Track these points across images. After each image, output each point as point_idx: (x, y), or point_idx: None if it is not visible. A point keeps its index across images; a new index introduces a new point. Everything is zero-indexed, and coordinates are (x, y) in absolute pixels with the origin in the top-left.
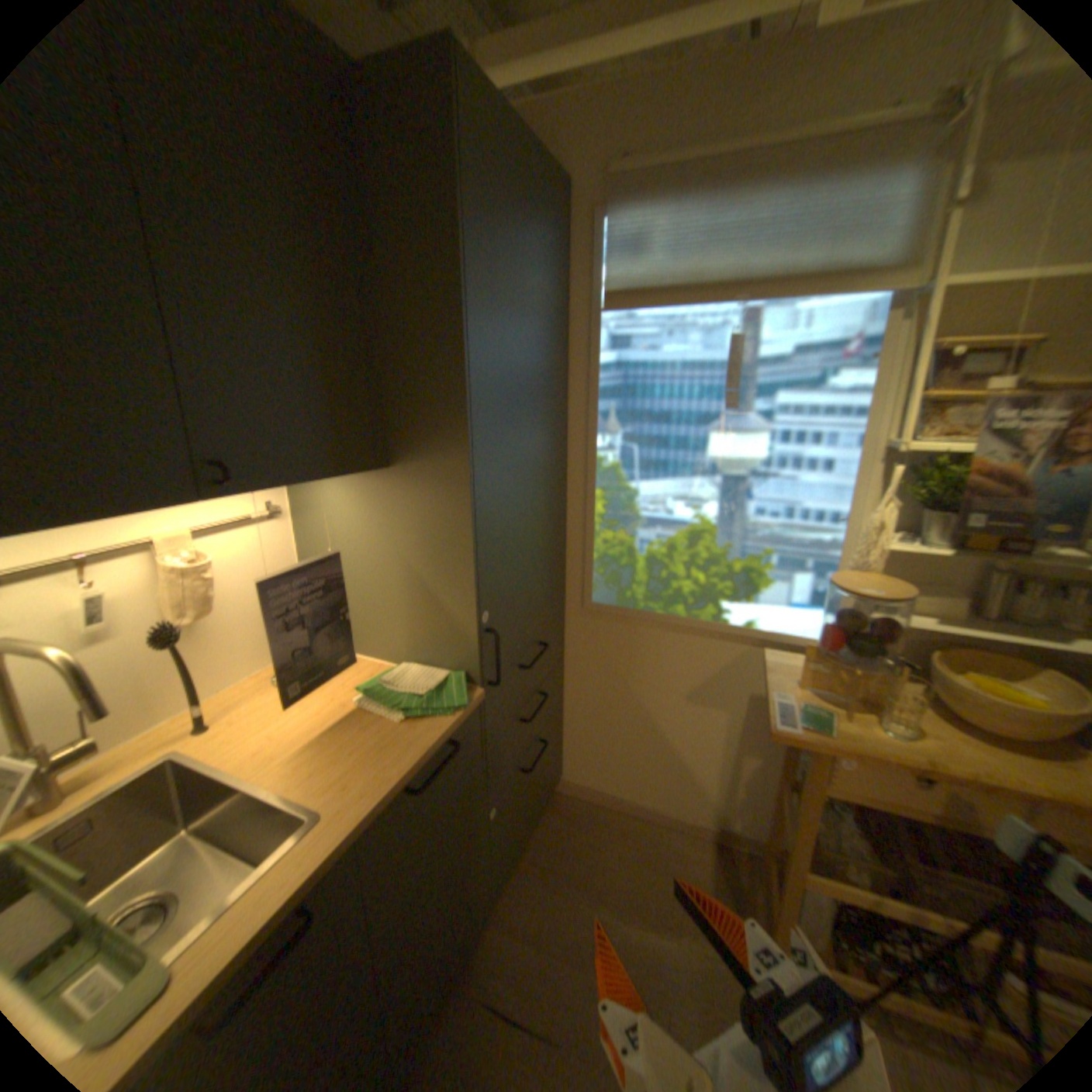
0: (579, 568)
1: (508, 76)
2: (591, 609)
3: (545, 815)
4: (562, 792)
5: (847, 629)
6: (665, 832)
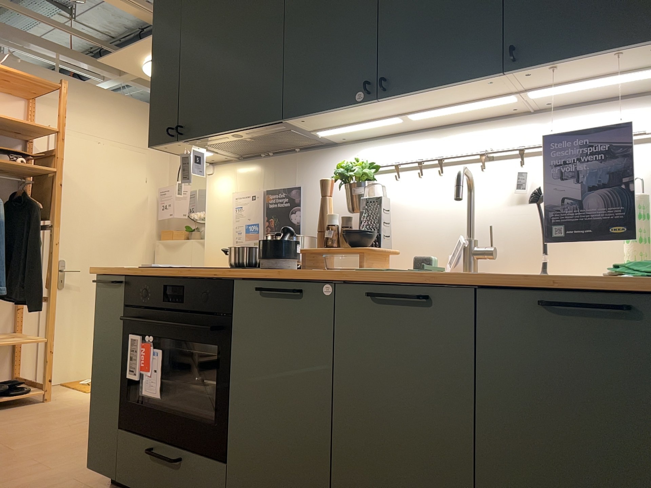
0: None
1: None
2: None
3: None
4: None
5: None
6: None
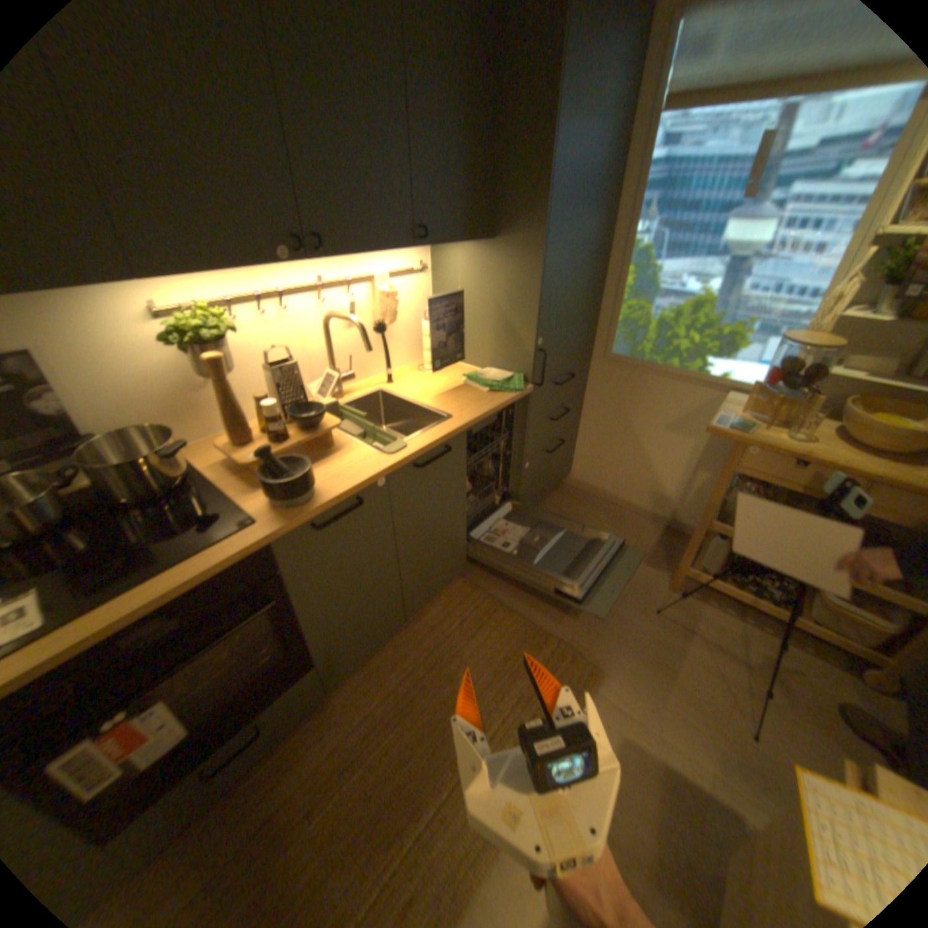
0: (606, 329)
1: None
2: (609, 359)
3: (555, 493)
4: (568, 484)
5: (786, 371)
6: (632, 515)
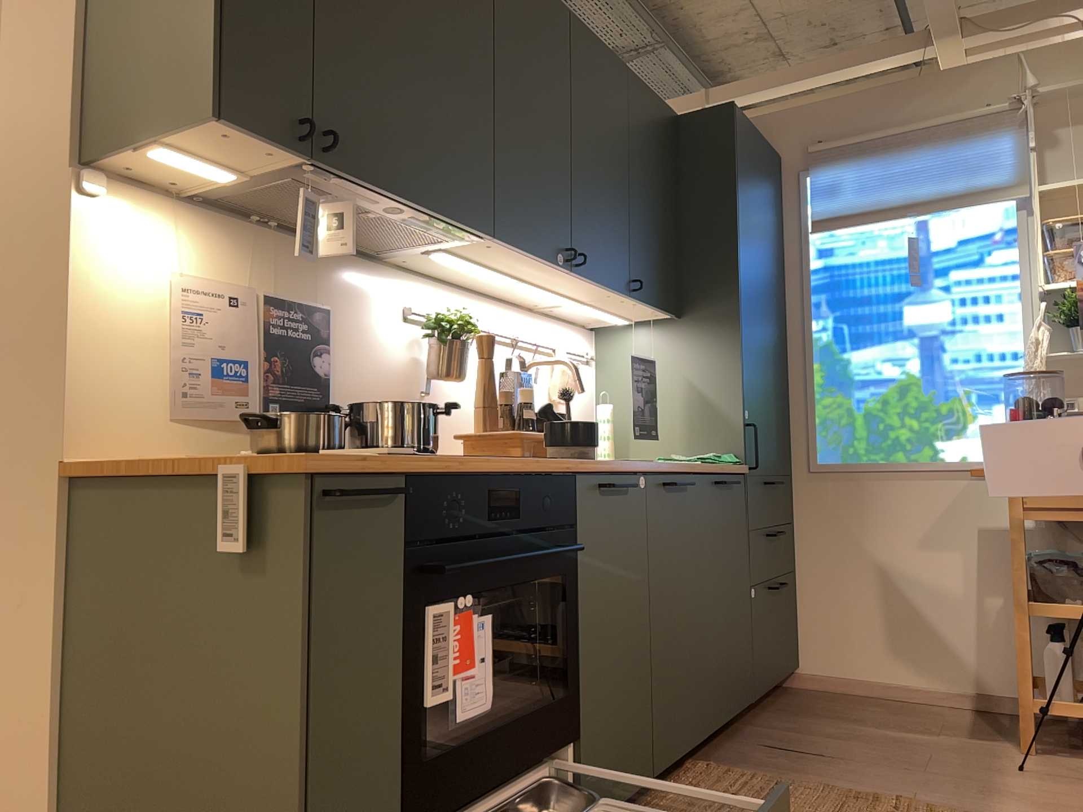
0: (804, 435)
1: (730, 105)
2: (818, 470)
3: (786, 694)
4: (801, 684)
5: (1022, 409)
6: (919, 703)
